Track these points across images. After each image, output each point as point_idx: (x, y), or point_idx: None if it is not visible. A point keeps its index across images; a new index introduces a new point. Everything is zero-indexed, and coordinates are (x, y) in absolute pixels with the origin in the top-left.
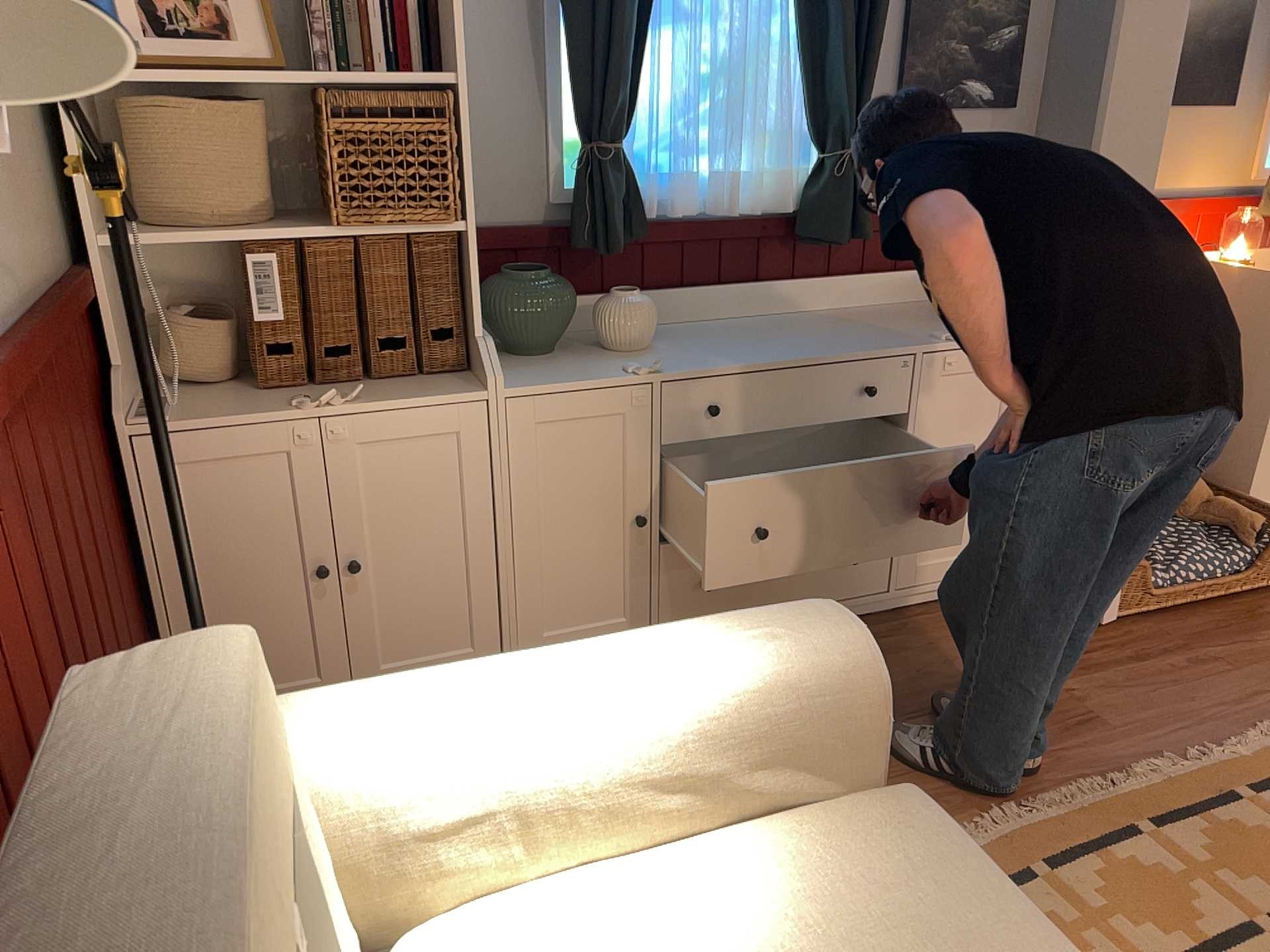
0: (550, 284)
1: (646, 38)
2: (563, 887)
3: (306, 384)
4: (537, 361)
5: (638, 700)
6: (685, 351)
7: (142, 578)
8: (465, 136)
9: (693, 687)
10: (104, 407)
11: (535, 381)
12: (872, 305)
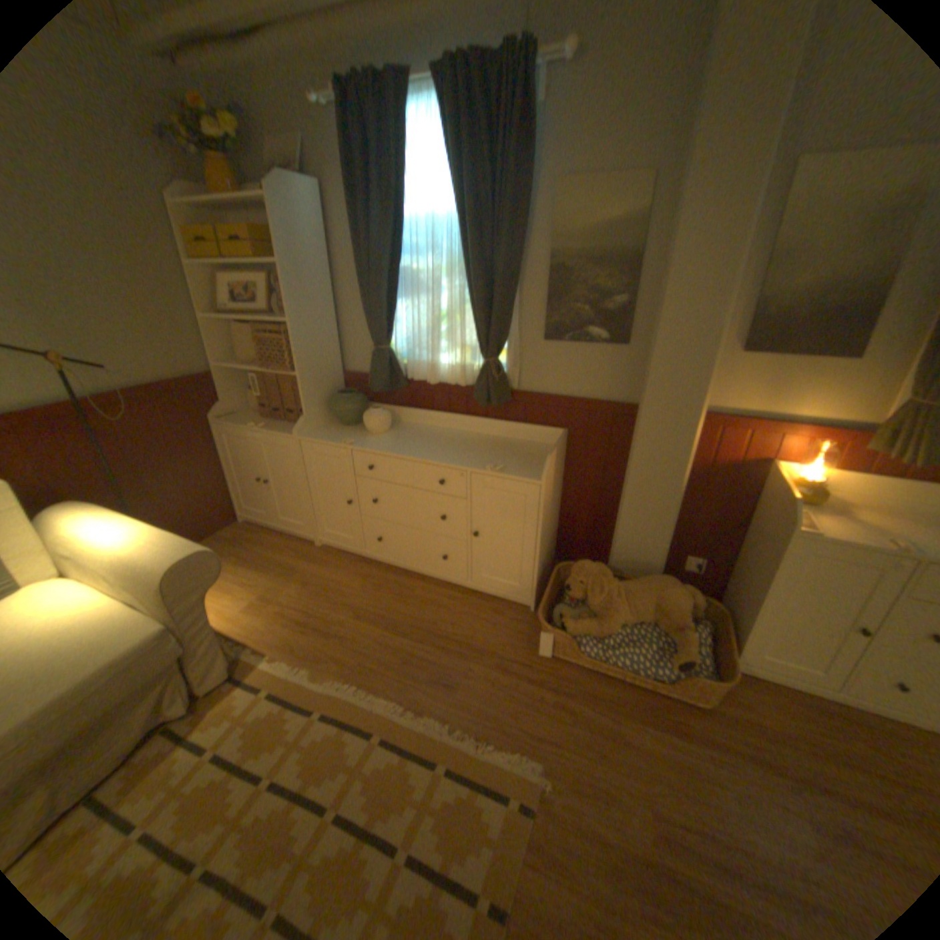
0: (343, 400)
1: (397, 301)
2: (82, 590)
3: (270, 418)
4: (339, 429)
5: (109, 549)
6: (387, 440)
7: (220, 464)
8: (292, 342)
9: (121, 553)
10: (206, 413)
11: (315, 436)
12: (523, 441)
